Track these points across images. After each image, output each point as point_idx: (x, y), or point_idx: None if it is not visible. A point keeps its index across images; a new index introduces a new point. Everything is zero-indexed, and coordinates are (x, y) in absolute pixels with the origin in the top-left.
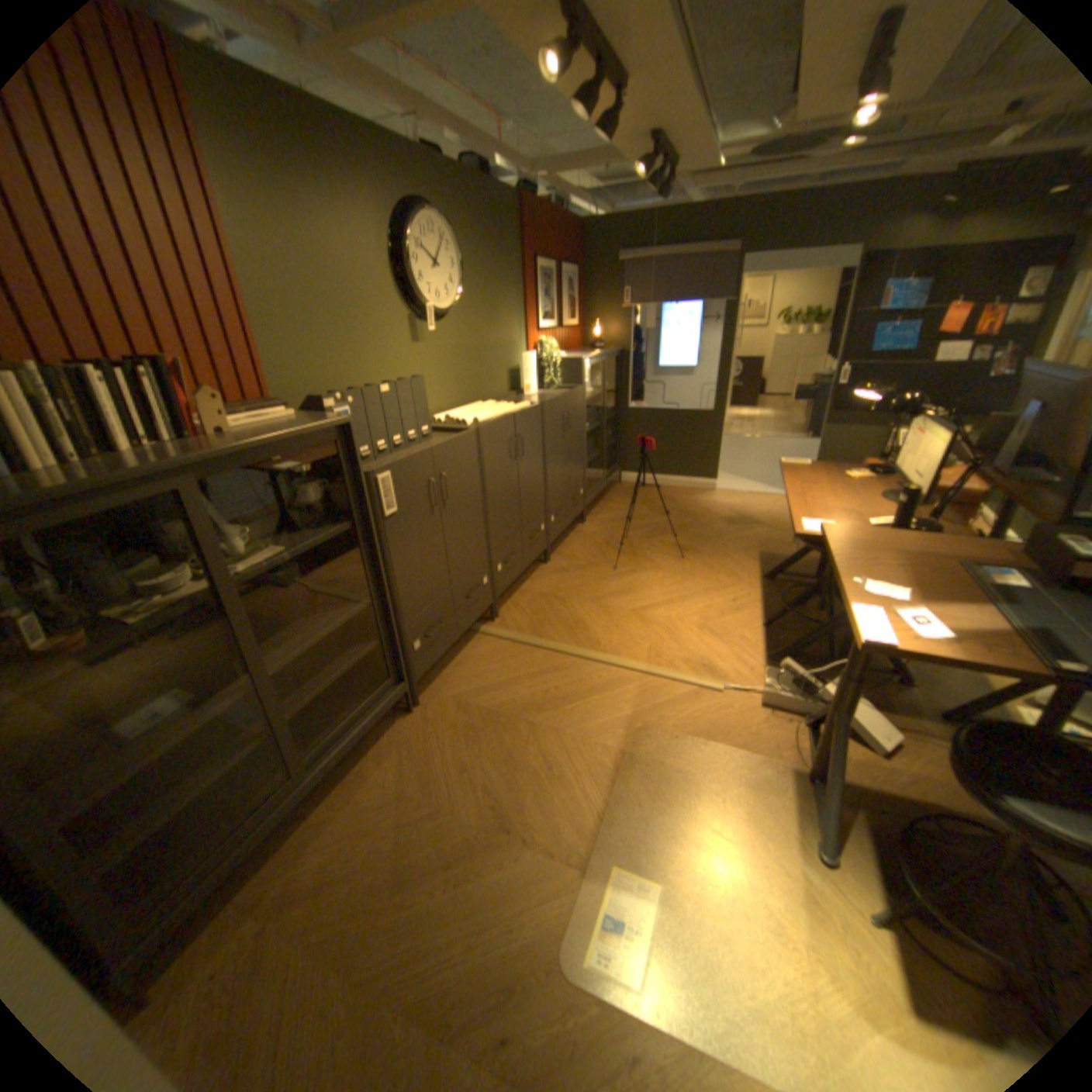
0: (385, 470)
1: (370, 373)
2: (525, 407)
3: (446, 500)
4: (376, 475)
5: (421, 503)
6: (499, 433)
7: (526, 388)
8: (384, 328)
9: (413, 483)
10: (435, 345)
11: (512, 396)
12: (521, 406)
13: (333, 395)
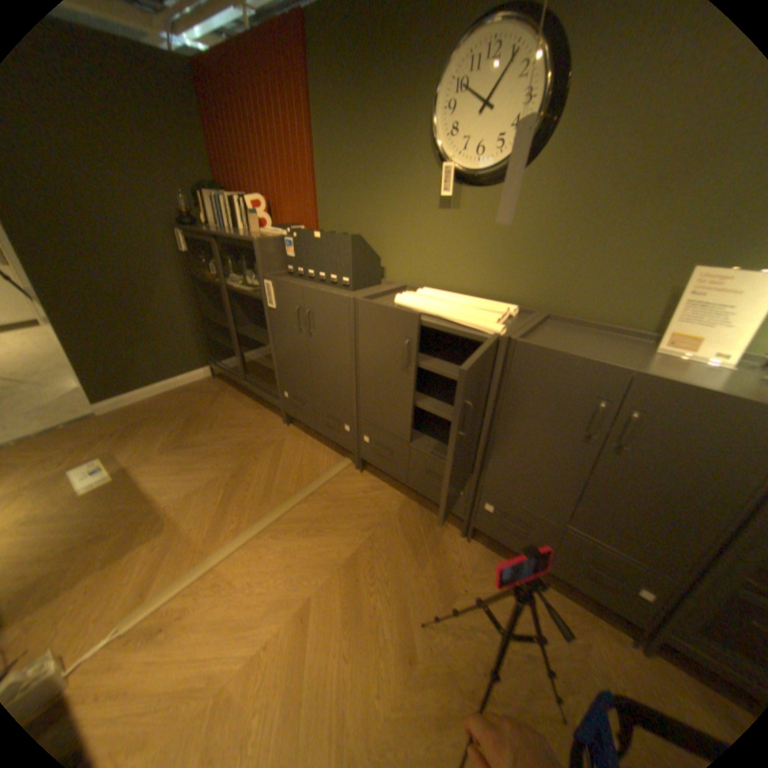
0: (270, 280)
1: (384, 228)
2: (484, 326)
3: (311, 332)
4: (265, 279)
5: (292, 317)
6: (385, 320)
7: (673, 334)
8: (407, 190)
9: (287, 300)
10: (475, 214)
11: (640, 336)
12: (480, 321)
13: (286, 229)
